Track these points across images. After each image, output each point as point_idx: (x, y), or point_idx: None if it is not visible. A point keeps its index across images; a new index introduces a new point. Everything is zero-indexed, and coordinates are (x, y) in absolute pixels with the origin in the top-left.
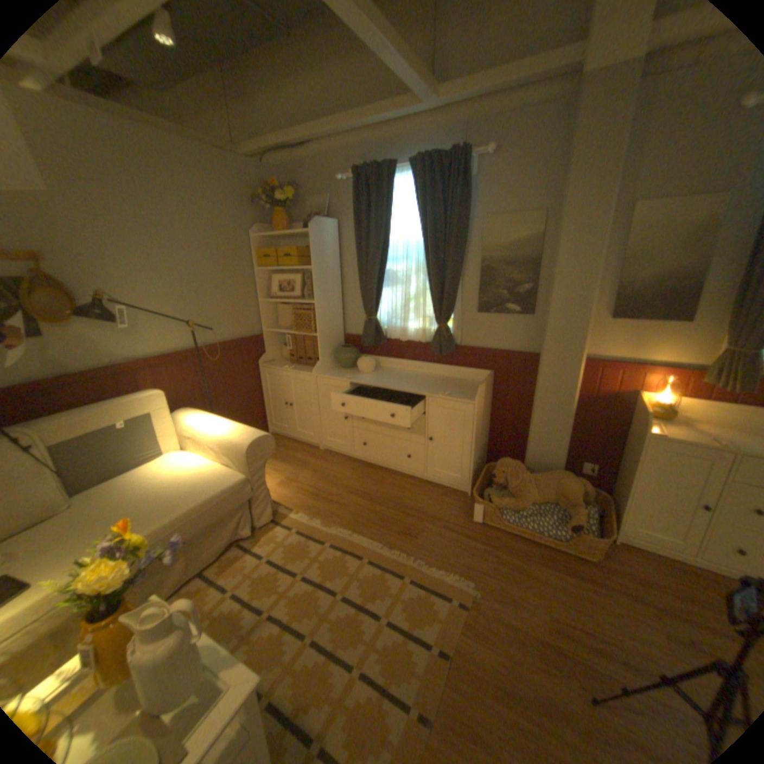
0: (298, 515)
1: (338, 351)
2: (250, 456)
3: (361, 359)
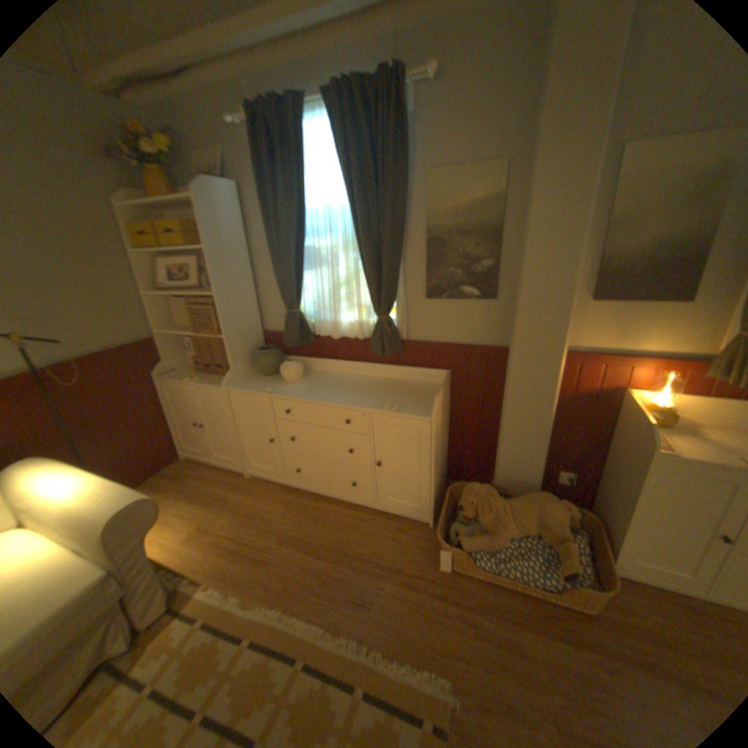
0: (207, 593)
1: (254, 355)
2: (110, 540)
3: (284, 364)
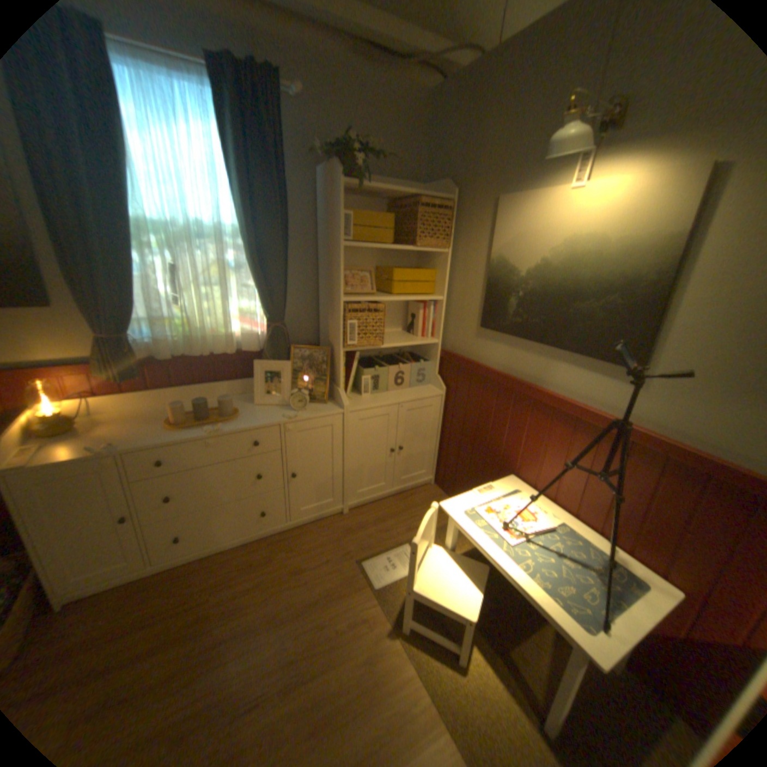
0: None
1: None
2: None
3: None
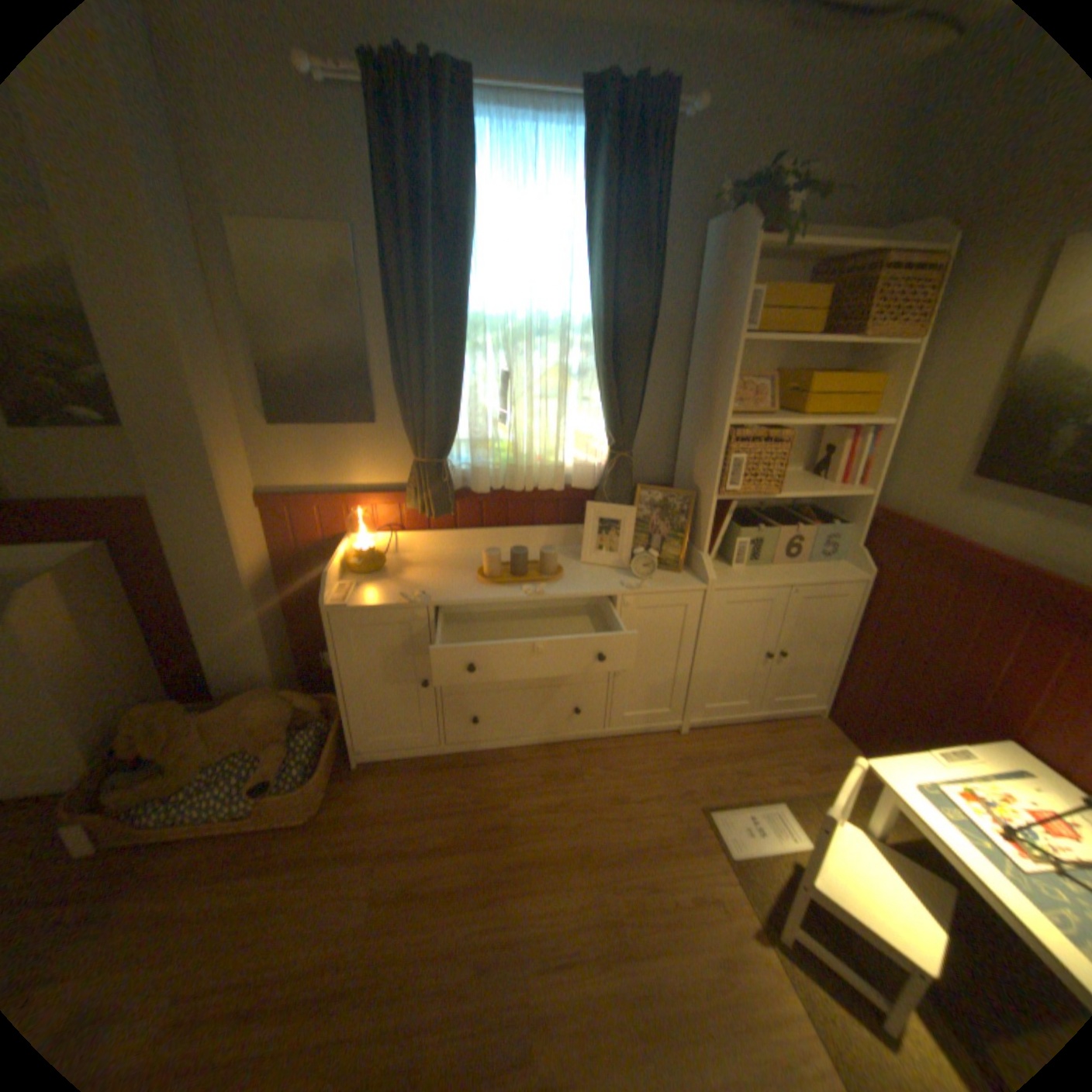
0: None
1: None
2: None
3: None
